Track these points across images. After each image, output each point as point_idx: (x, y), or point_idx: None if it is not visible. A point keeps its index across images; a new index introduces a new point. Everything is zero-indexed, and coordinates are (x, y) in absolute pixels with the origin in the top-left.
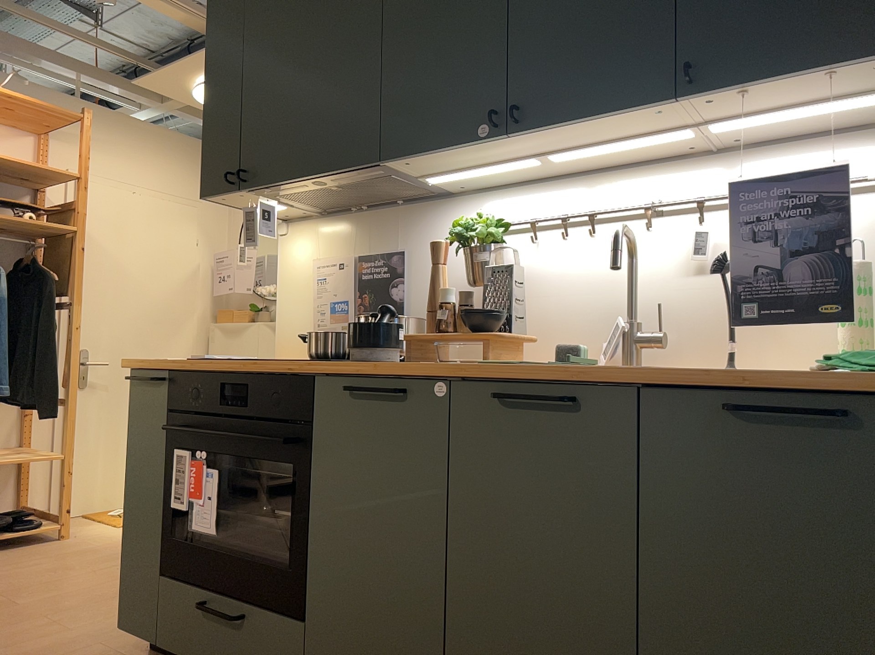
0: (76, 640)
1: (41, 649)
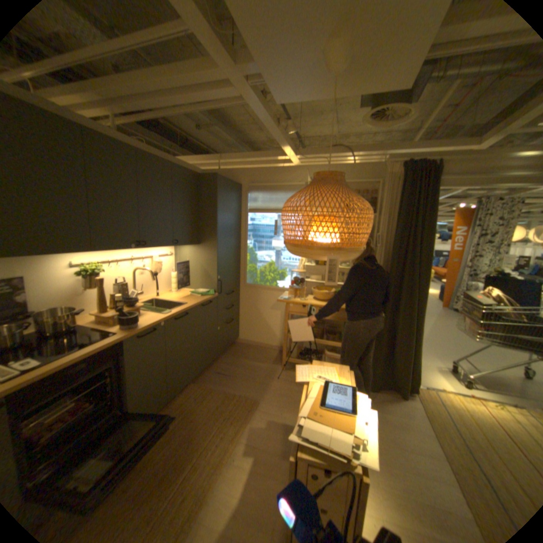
0: None
1: None
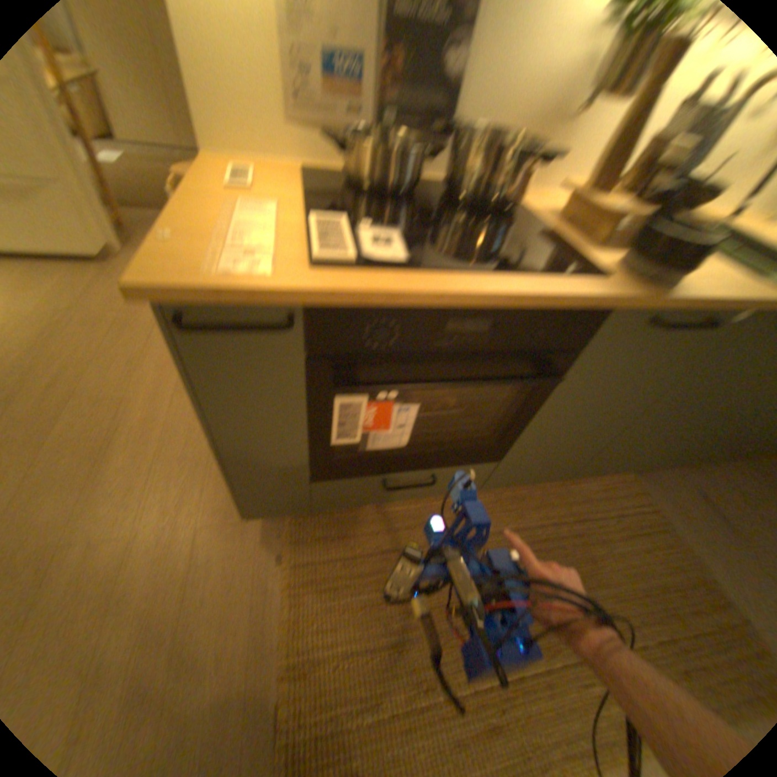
0: (164, 541)
1: (148, 576)
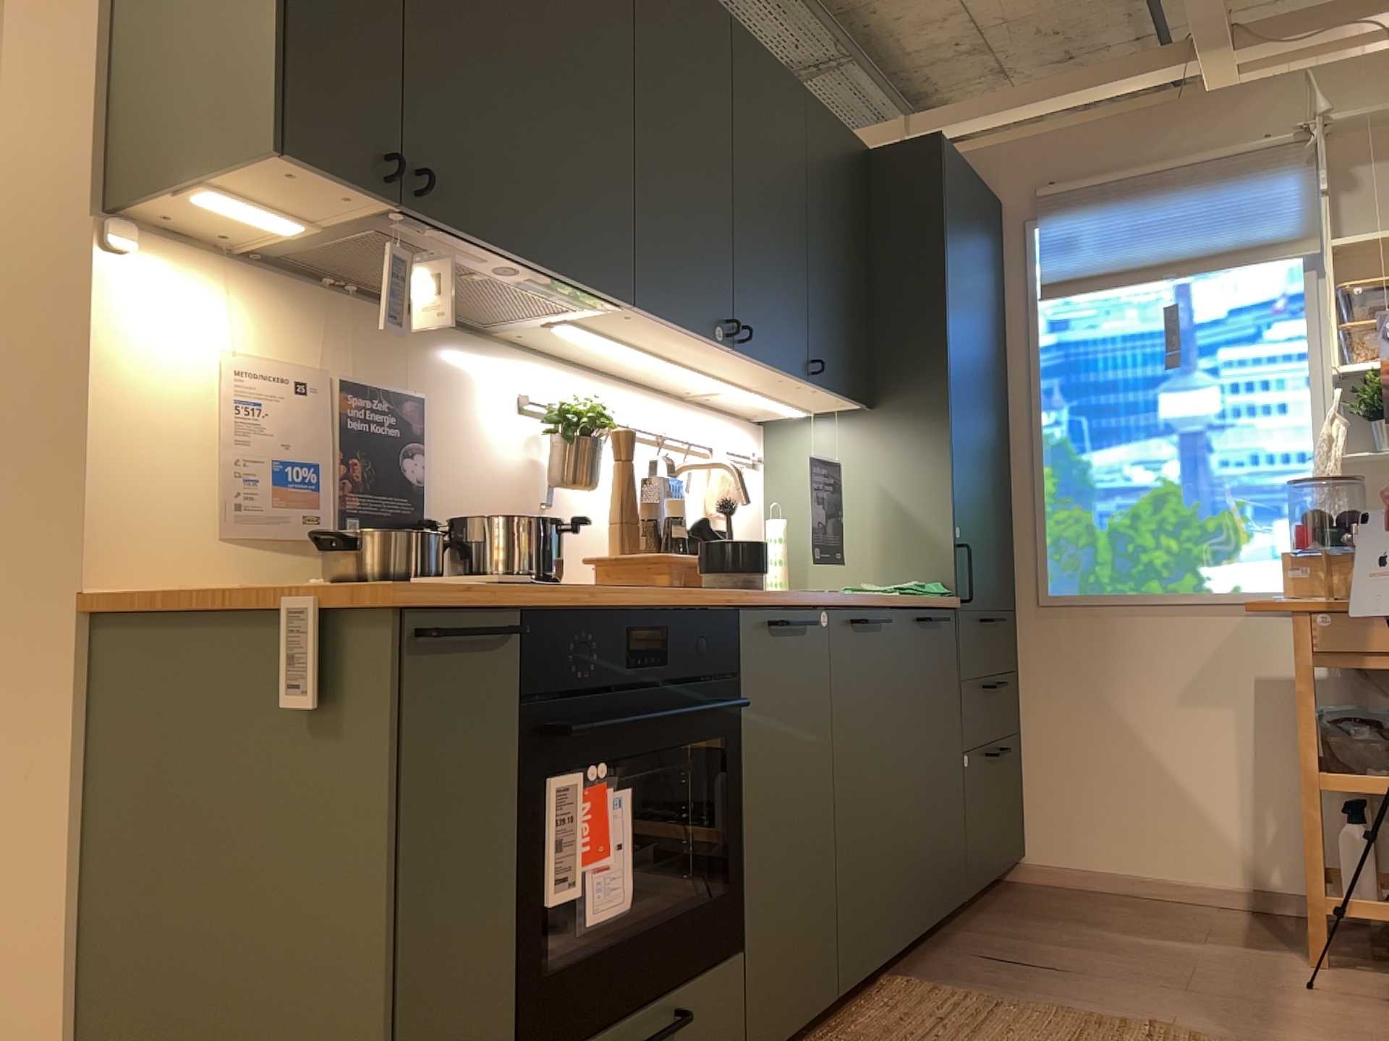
0: None
1: None
